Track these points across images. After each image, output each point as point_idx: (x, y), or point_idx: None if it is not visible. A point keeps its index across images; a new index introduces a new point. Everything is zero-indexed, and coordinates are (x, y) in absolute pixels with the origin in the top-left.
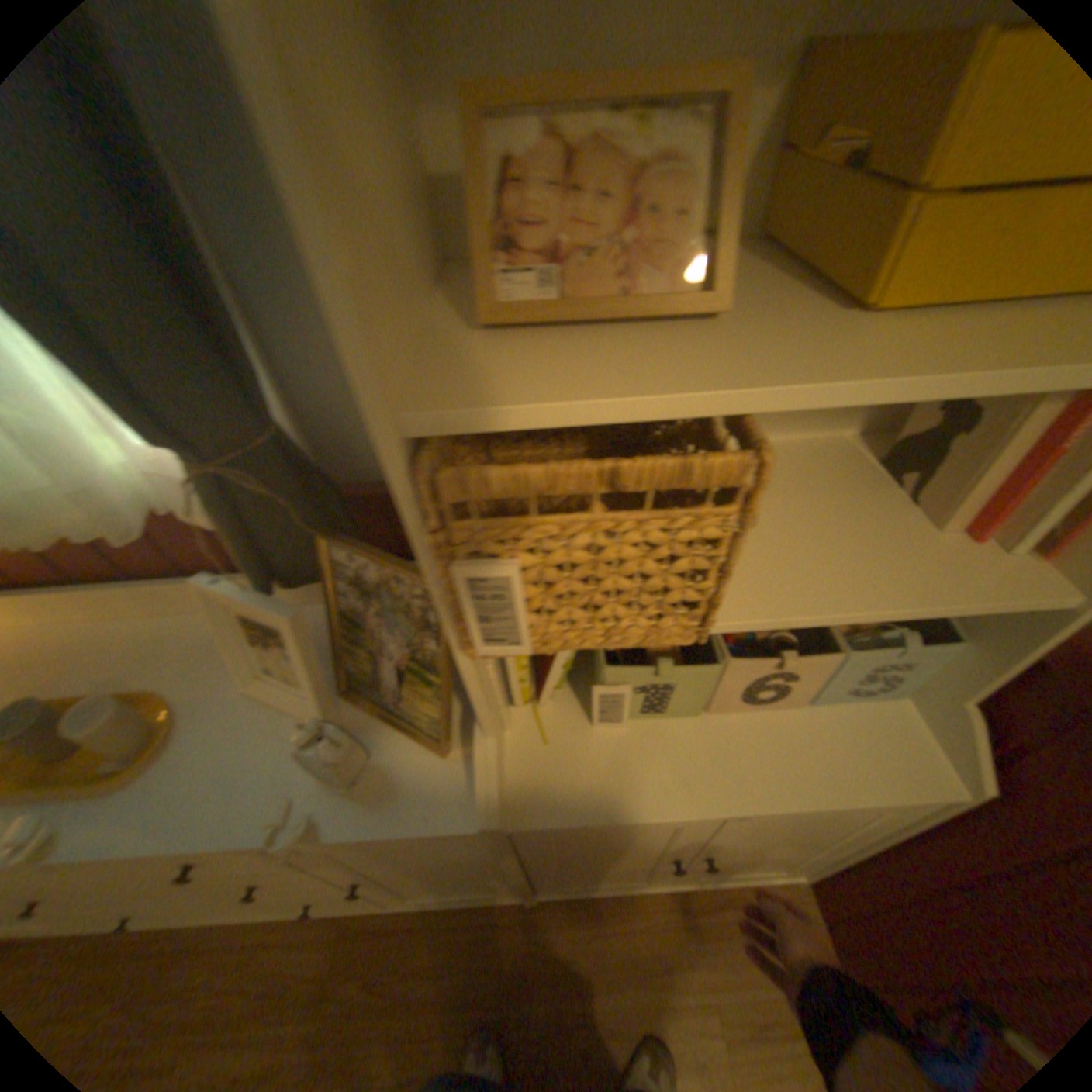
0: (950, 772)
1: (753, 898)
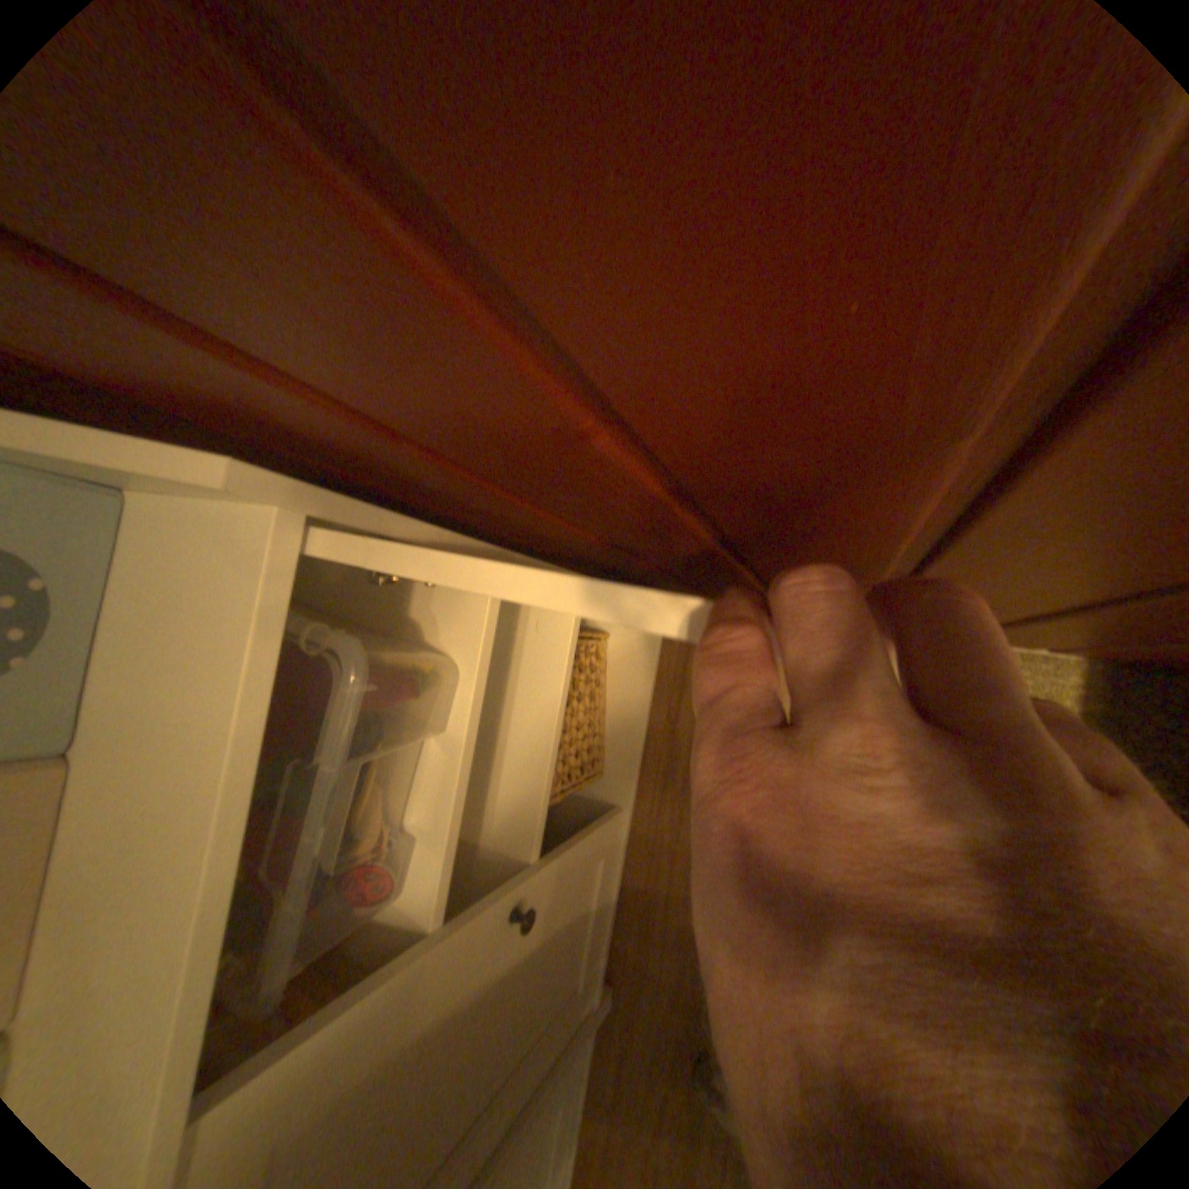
0: (212, 497)
1: (667, 675)
